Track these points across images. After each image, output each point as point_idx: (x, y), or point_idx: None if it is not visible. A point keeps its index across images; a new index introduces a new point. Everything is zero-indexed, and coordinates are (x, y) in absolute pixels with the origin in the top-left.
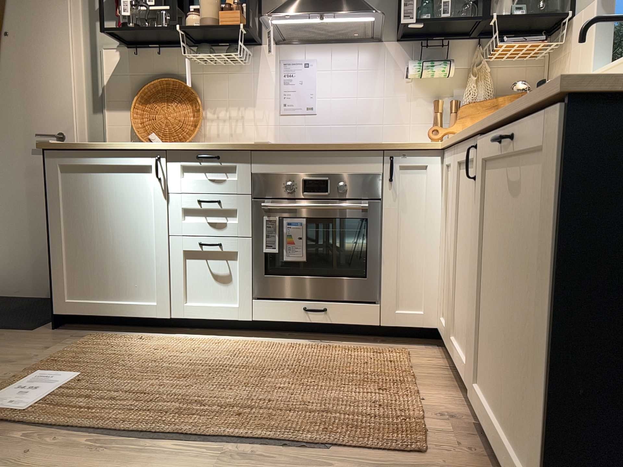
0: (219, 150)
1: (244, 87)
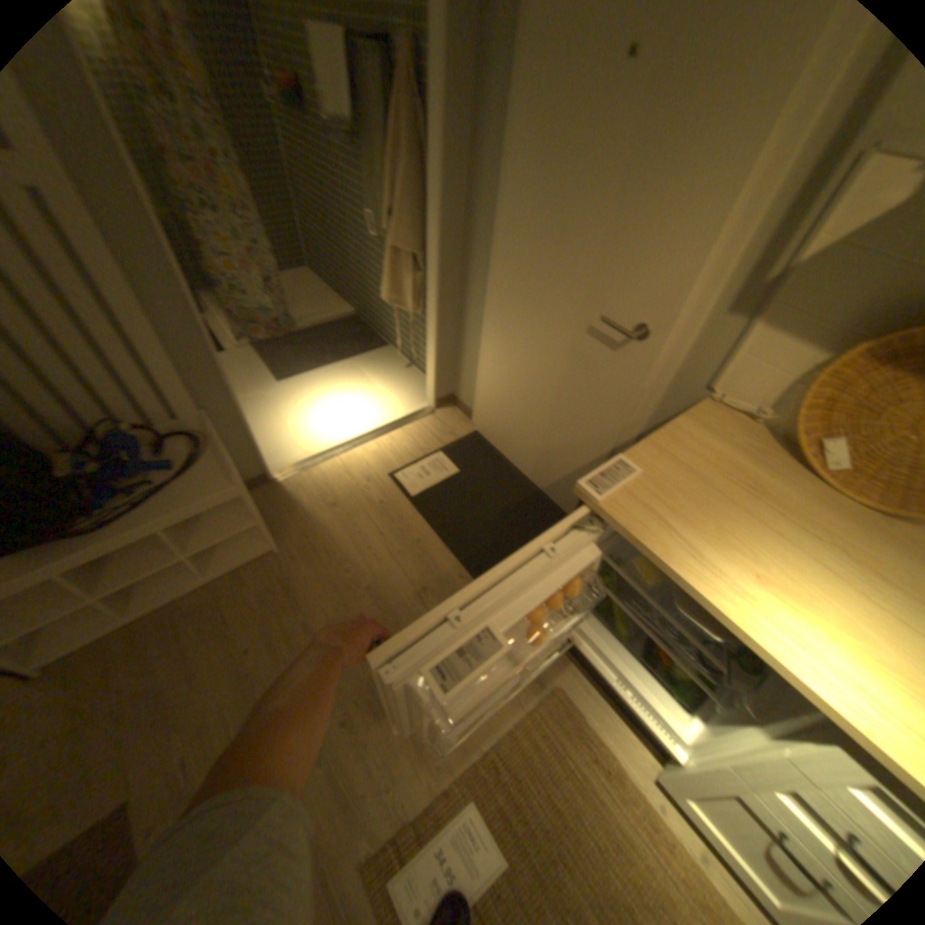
0: None
1: None
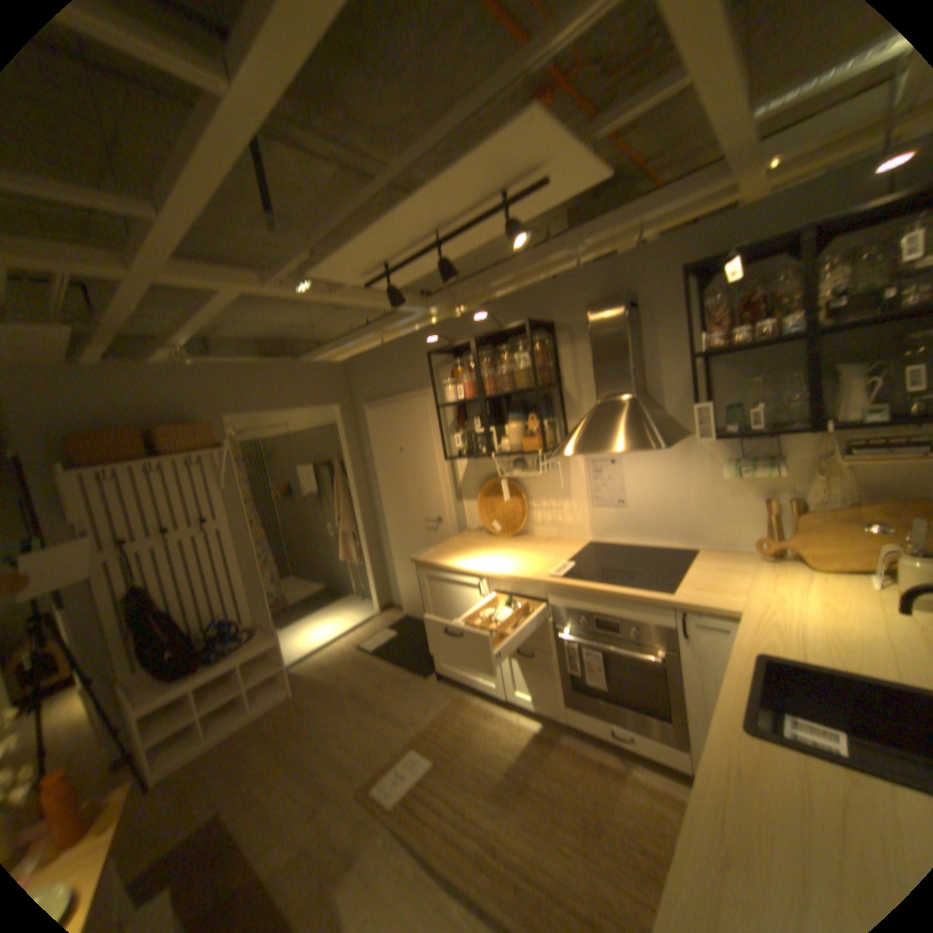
0: (521, 580)
1: (559, 481)
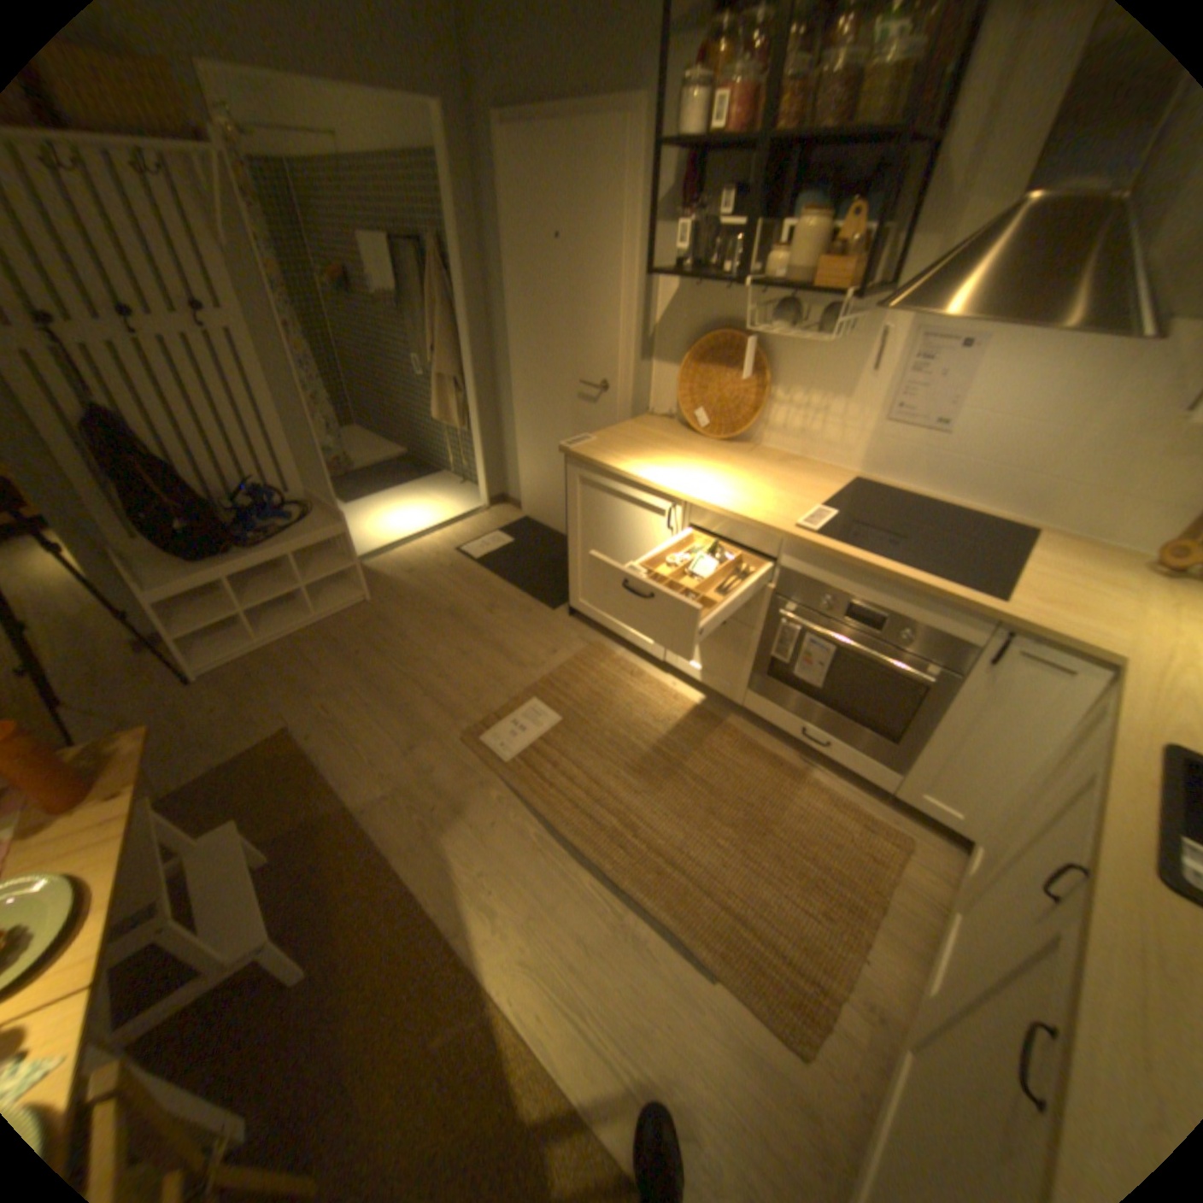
0: (746, 524)
1: (845, 362)
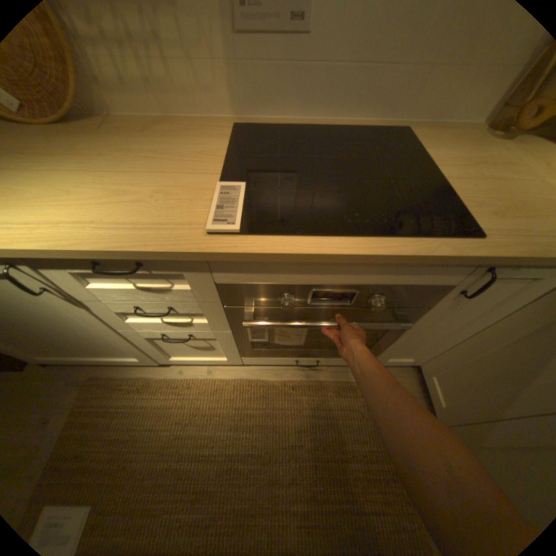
0: (136, 257)
1: None
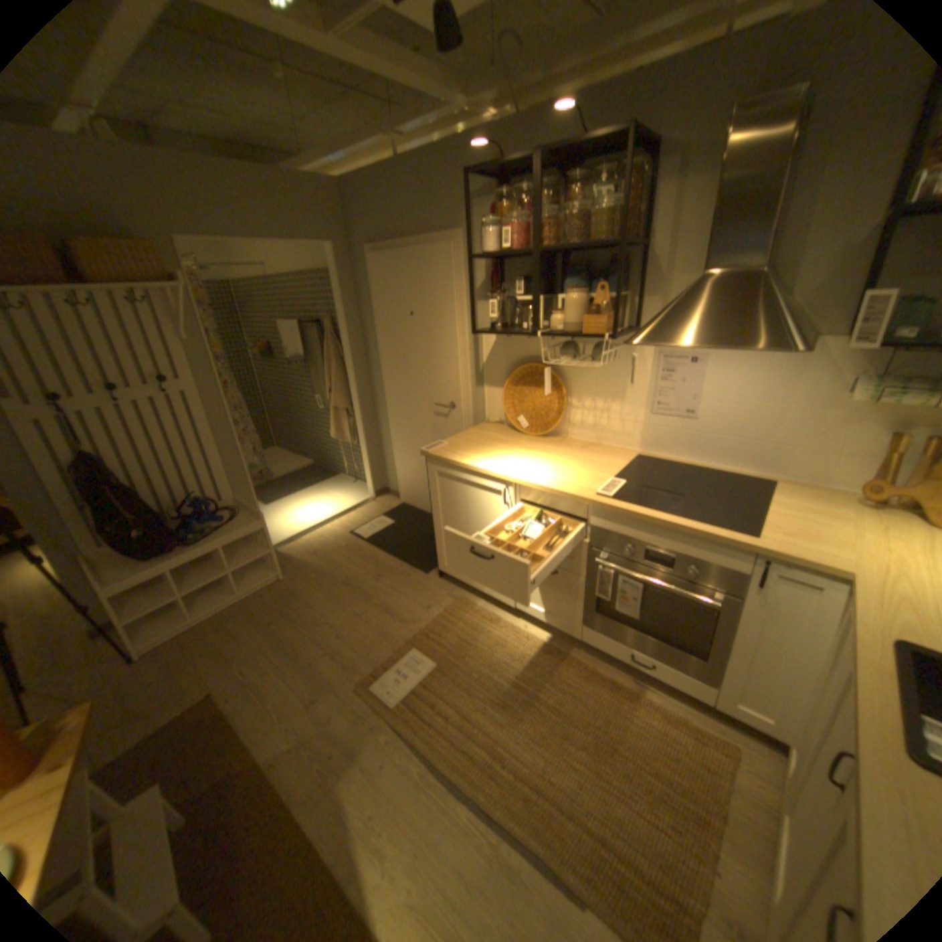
0: (560, 496)
1: (614, 378)
